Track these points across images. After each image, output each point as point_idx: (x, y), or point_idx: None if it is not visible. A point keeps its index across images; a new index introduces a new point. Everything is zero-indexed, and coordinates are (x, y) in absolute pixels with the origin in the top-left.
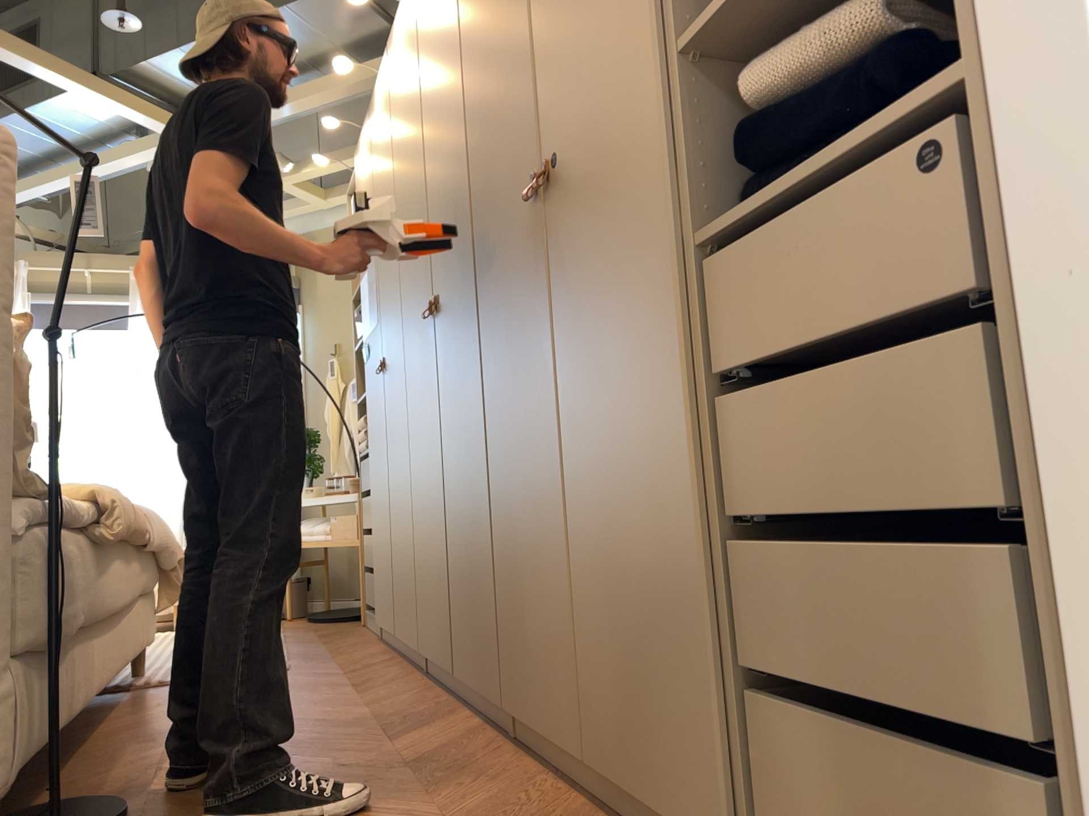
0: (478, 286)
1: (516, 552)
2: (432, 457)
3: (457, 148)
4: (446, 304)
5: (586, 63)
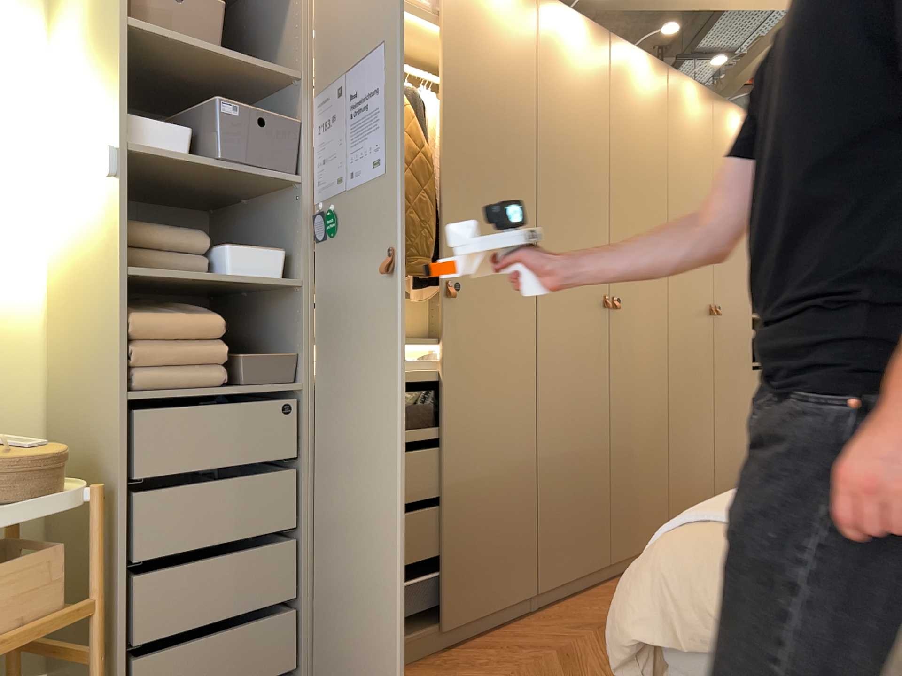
0: (669, 320)
1: (686, 461)
2: (587, 413)
3: (654, 223)
4: (626, 306)
5: (736, 287)
